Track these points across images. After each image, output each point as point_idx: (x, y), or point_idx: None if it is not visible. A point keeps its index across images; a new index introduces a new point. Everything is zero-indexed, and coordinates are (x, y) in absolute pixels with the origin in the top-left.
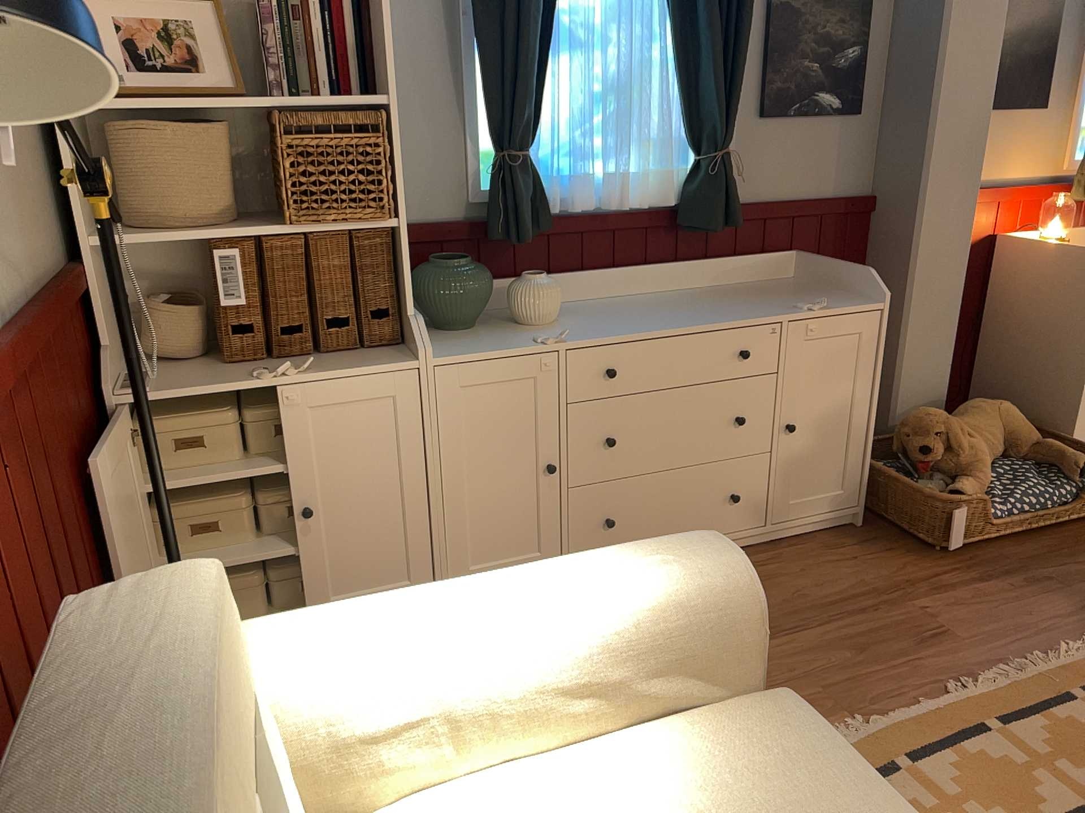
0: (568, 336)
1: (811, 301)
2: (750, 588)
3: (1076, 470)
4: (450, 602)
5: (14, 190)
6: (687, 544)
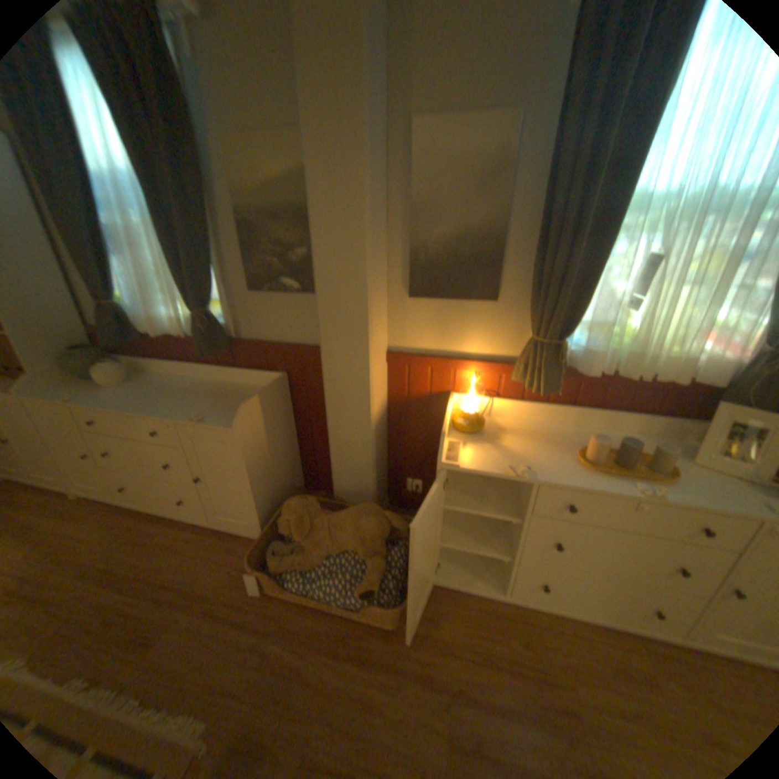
0: (80, 399)
1: (208, 413)
2: None
3: (358, 594)
4: None
5: None
6: None
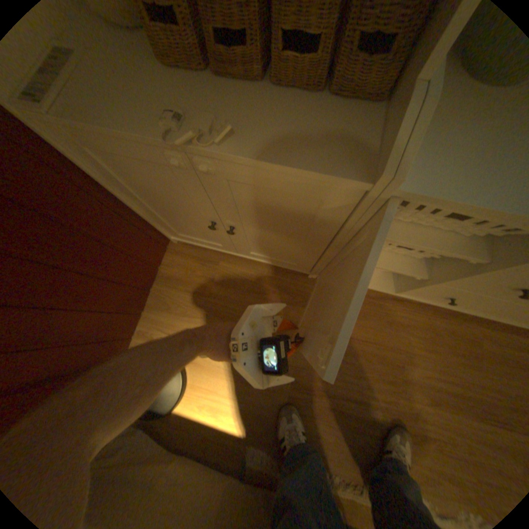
0: None
1: None
2: None
3: None
4: None
5: None
6: None
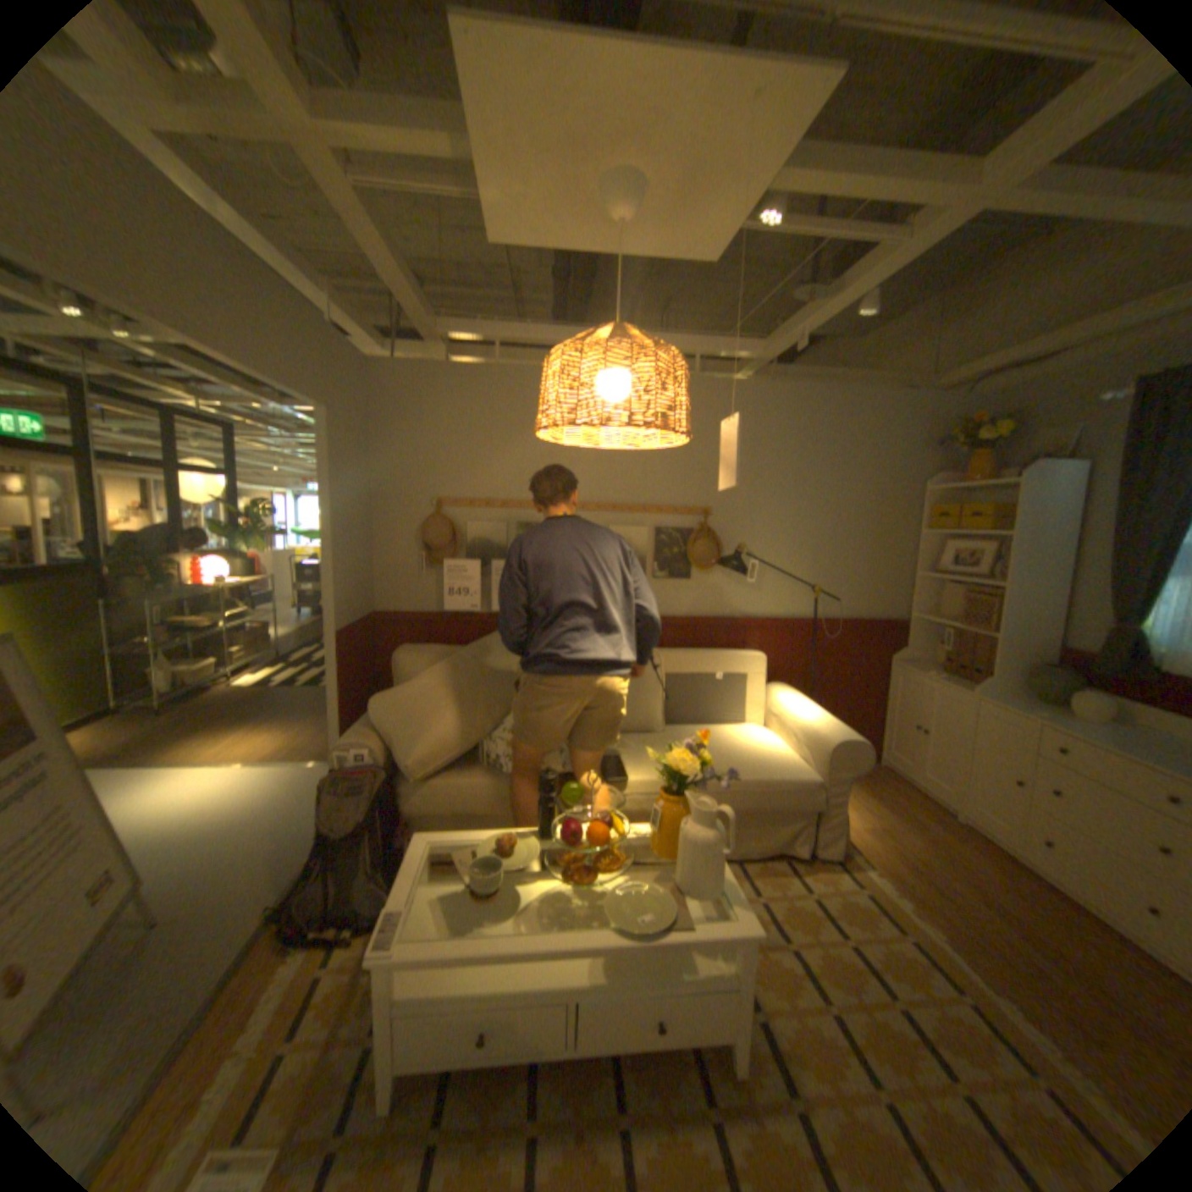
0: (1059, 722)
1: None
2: (837, 747)
3: None
4: (806, 704)
5: (868, 593)
6: (850, 734)
